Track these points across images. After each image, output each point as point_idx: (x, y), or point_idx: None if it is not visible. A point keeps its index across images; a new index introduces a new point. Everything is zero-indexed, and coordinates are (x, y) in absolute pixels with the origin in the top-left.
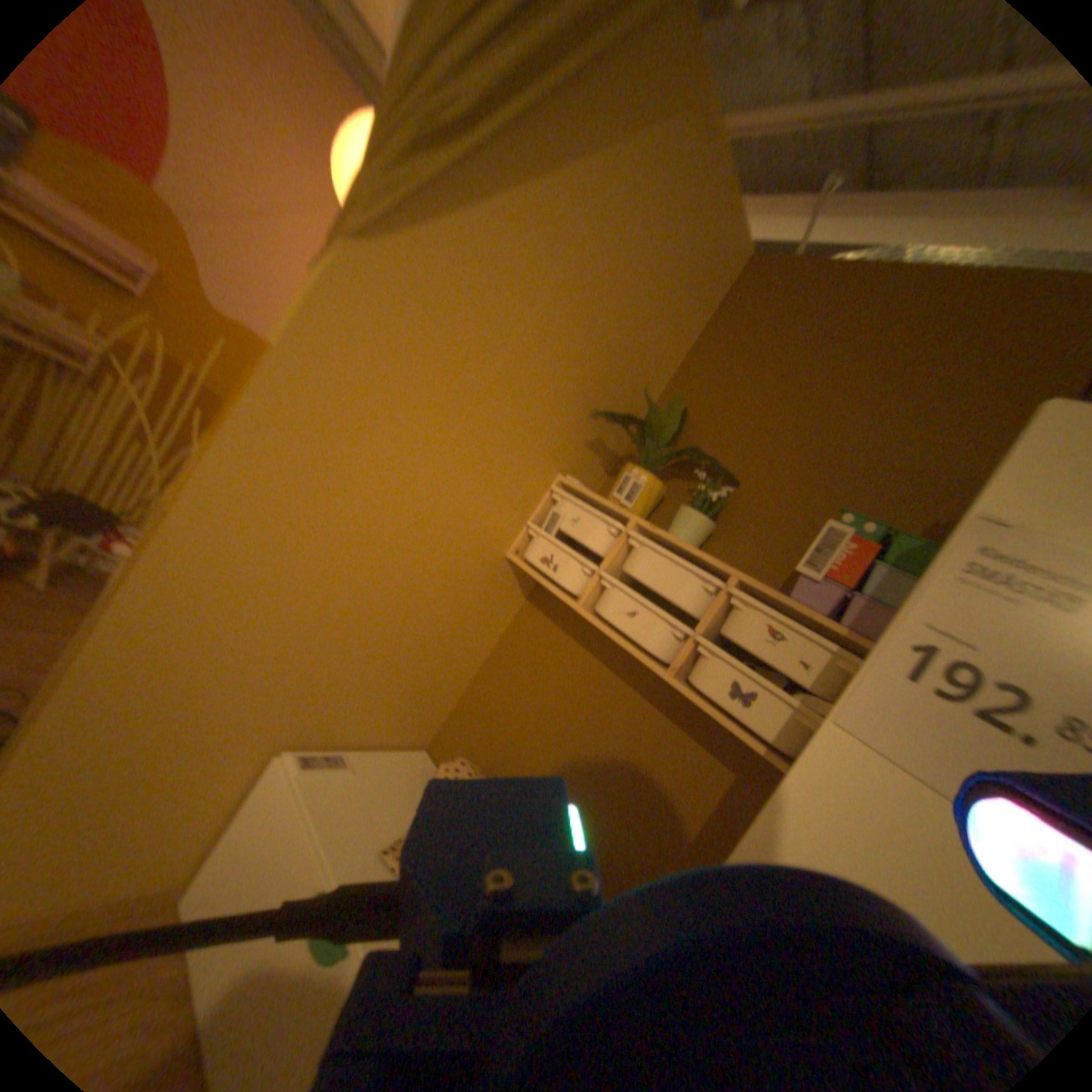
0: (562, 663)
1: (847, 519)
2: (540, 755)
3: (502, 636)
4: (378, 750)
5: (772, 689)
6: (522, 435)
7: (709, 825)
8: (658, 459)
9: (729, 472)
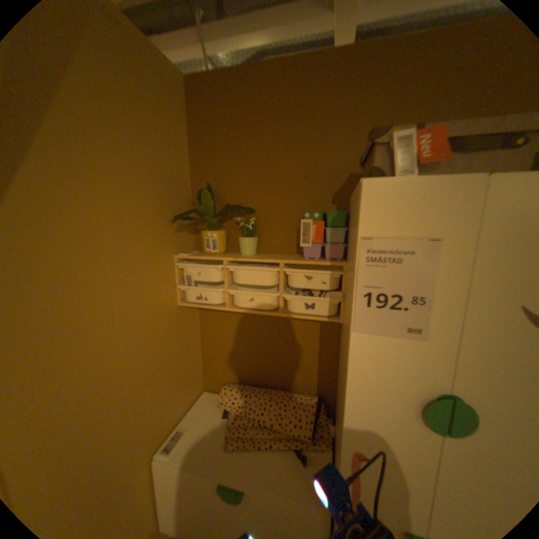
0: (234, 324)
1: (307, 215)
2: (250, 360)
3: (200, 329)
4: (187, 411)
5: (318, 297)
6: (145, 256)
7: (321, 342)
8: (216, 222)
9: (247, 206)
